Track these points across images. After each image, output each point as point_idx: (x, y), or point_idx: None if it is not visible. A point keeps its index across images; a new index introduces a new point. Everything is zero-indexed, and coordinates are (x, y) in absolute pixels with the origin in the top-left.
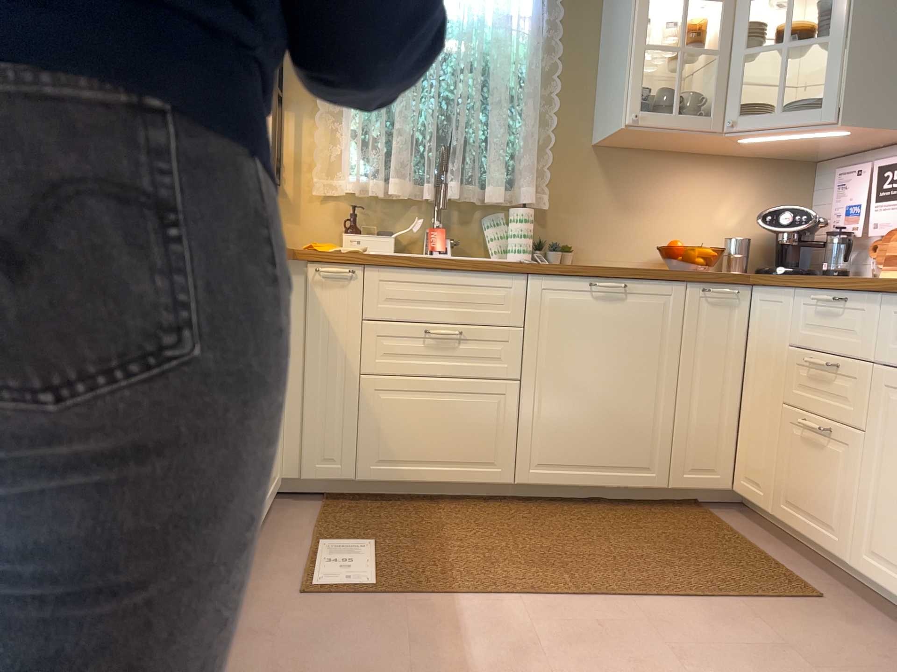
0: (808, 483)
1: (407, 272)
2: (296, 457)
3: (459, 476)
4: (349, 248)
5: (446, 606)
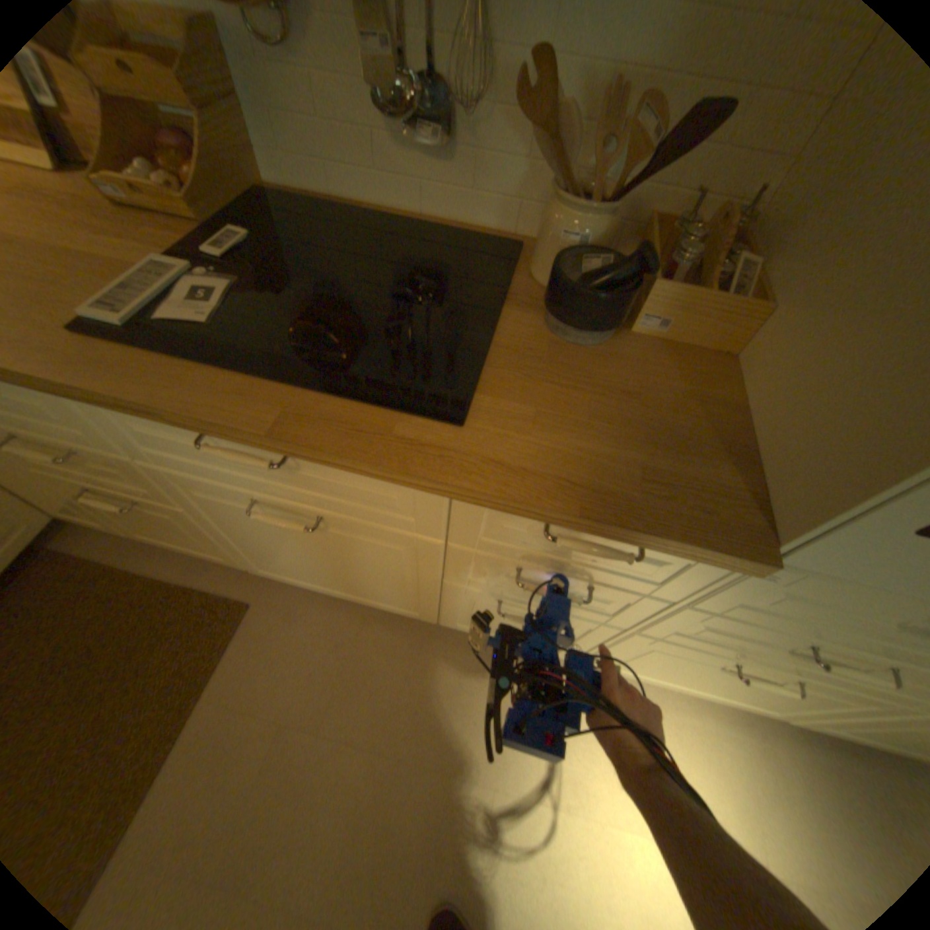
0: (148, 529)
1: None
2: None
3: None
4: None
5: None
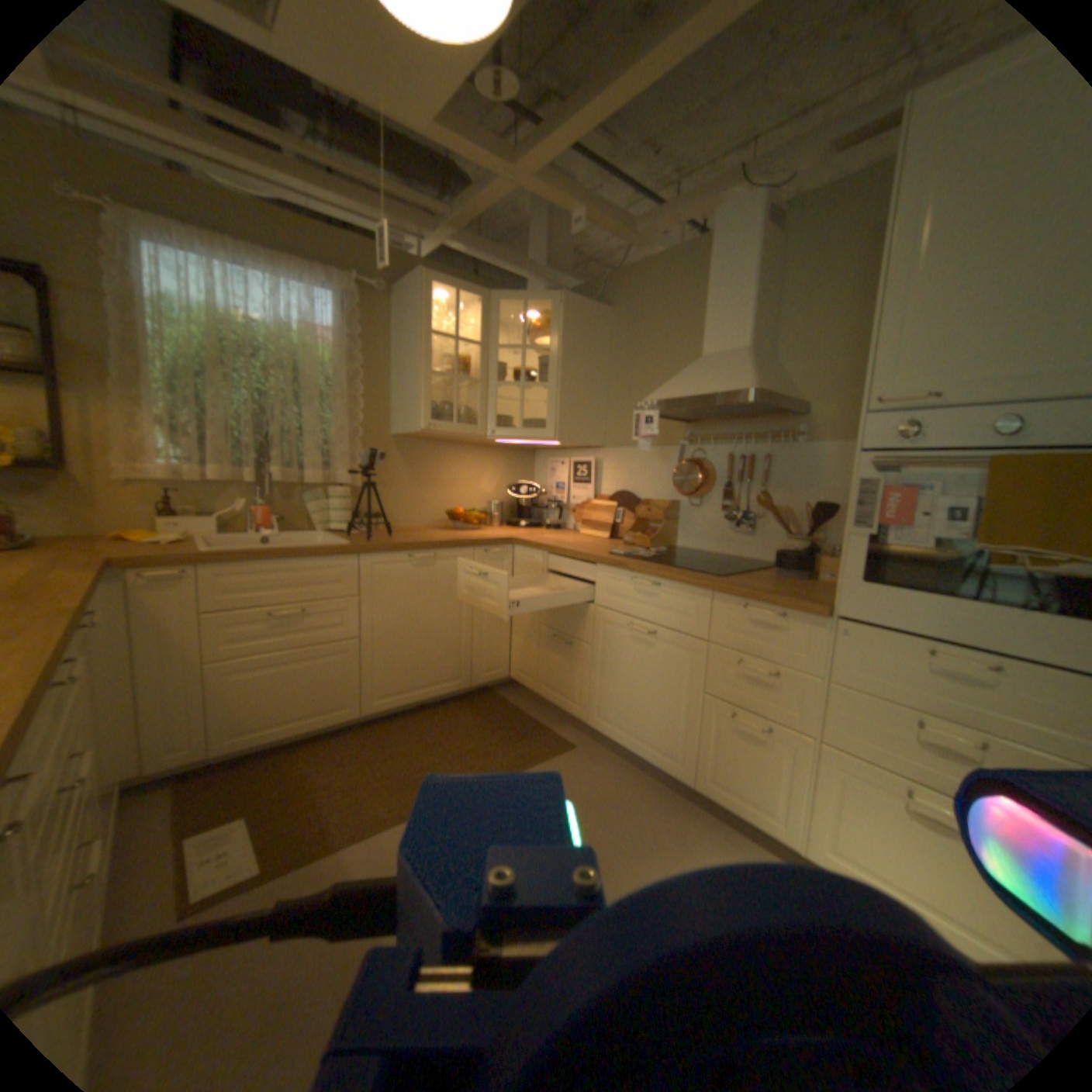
0: (557, 674)
1: (242, 566)
2: (131, 759)
3: (310, 726)
4: (161, 534)
5: (333, 866)
